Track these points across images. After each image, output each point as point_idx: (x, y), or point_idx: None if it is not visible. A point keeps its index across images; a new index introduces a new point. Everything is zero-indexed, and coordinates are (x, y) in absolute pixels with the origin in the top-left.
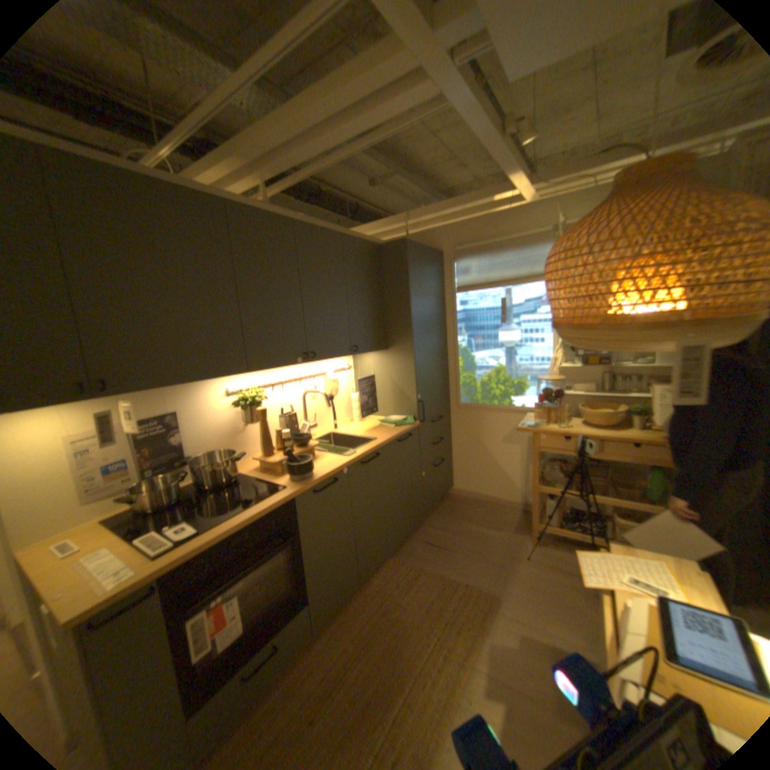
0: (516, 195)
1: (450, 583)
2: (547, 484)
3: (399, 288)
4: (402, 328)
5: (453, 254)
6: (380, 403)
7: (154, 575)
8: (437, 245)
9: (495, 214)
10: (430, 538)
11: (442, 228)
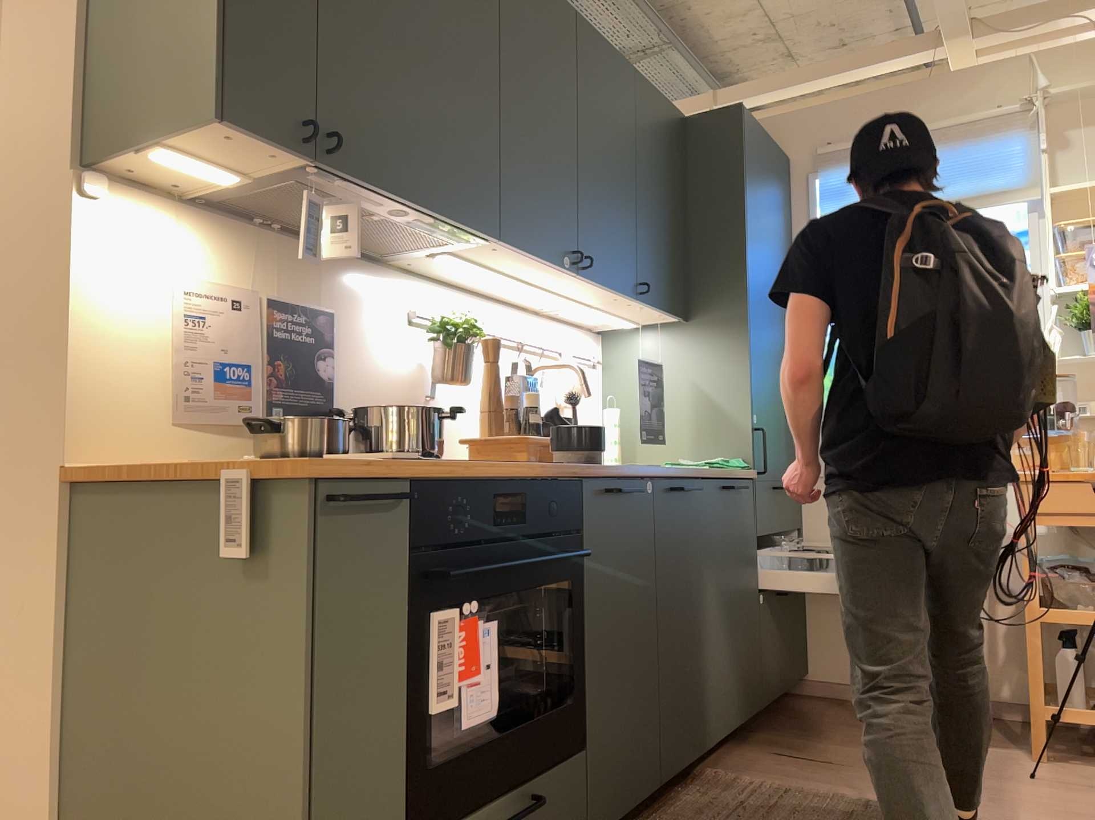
0: (938, 62)
1: (870, 801)
2: (1057, 607)
3: (724, 194)
4: (727, 273)
5: (812, 163)
6: (667, 436)
7: (412, 468)
8: (779, 147)
9: (901, 89)
10: (787, 747)
11: (789, 116)
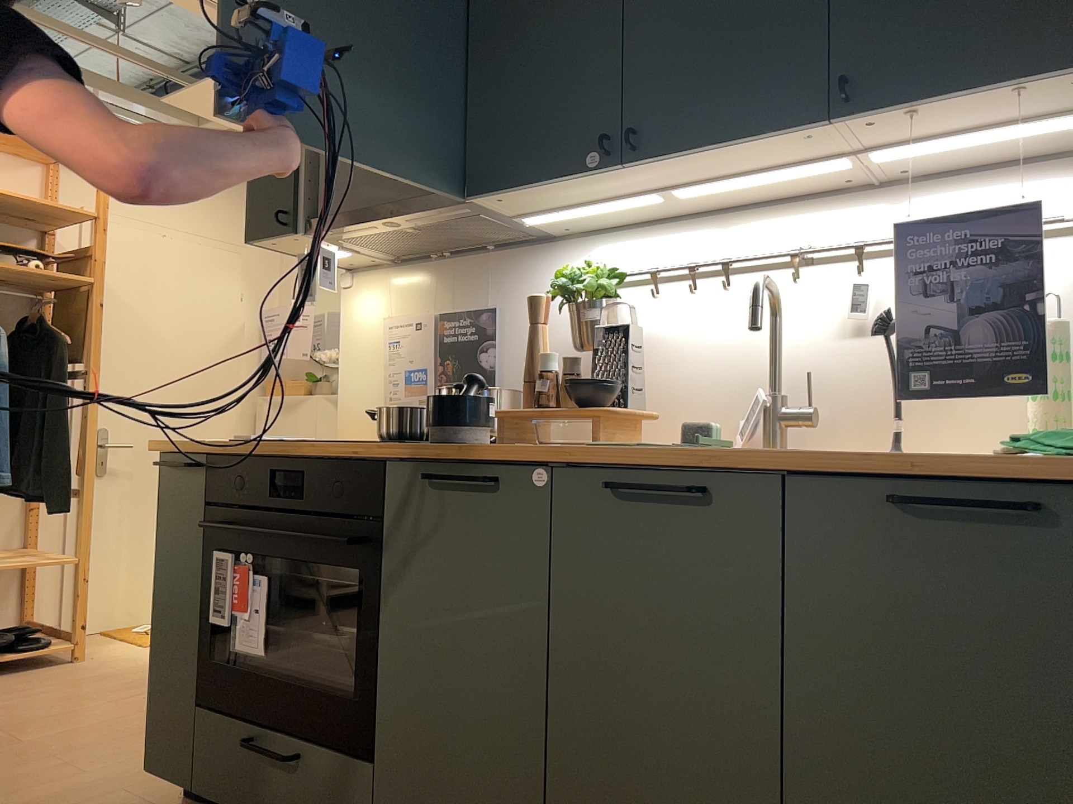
0: None
1: None
2: None
3: None
4: None
5: None
6: None
7: (200, 446)
8: None
9: None
10: None
11: None
